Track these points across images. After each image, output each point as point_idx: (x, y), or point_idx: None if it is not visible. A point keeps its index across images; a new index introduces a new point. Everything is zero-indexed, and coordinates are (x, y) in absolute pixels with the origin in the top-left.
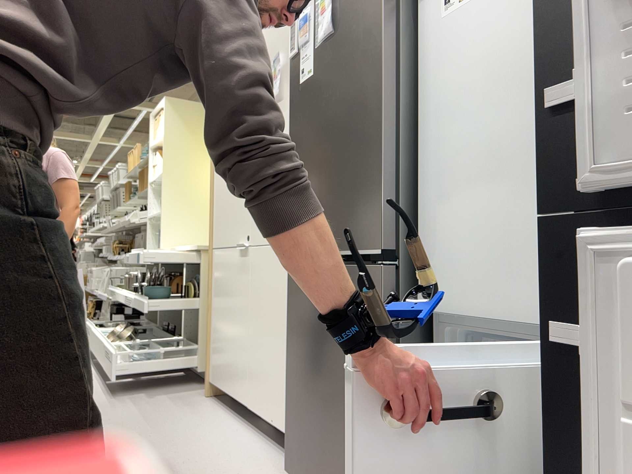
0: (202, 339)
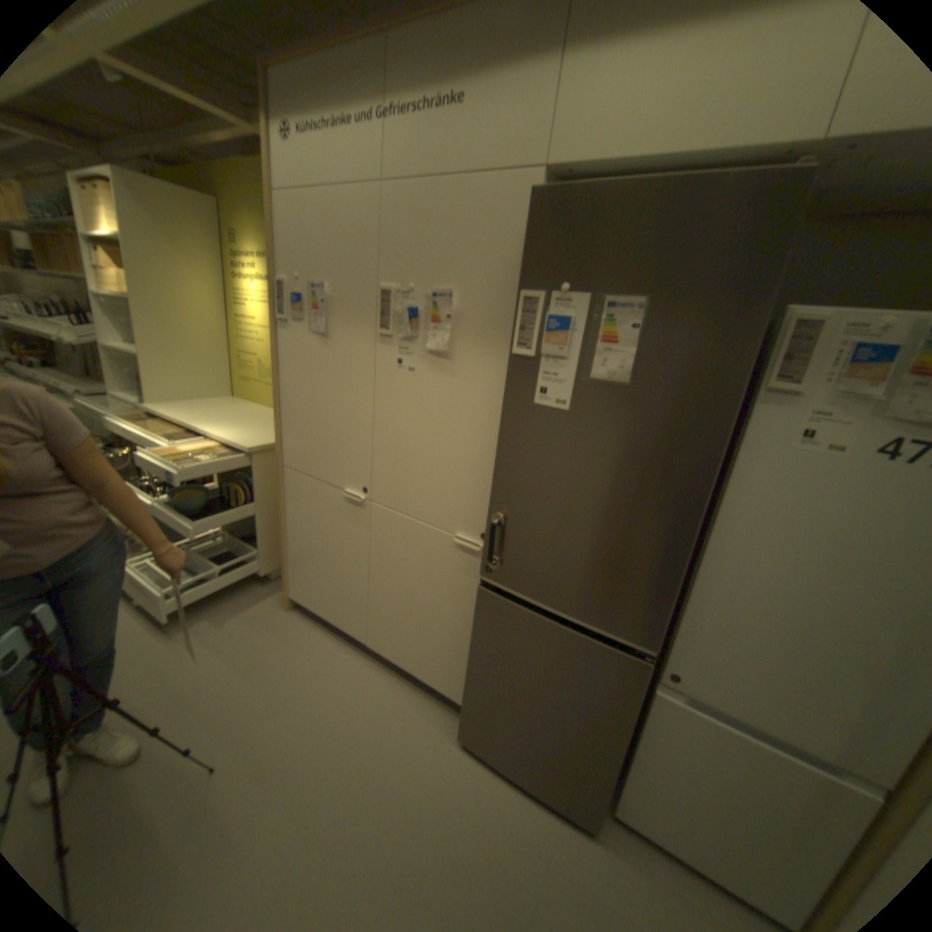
0: (263, 544)
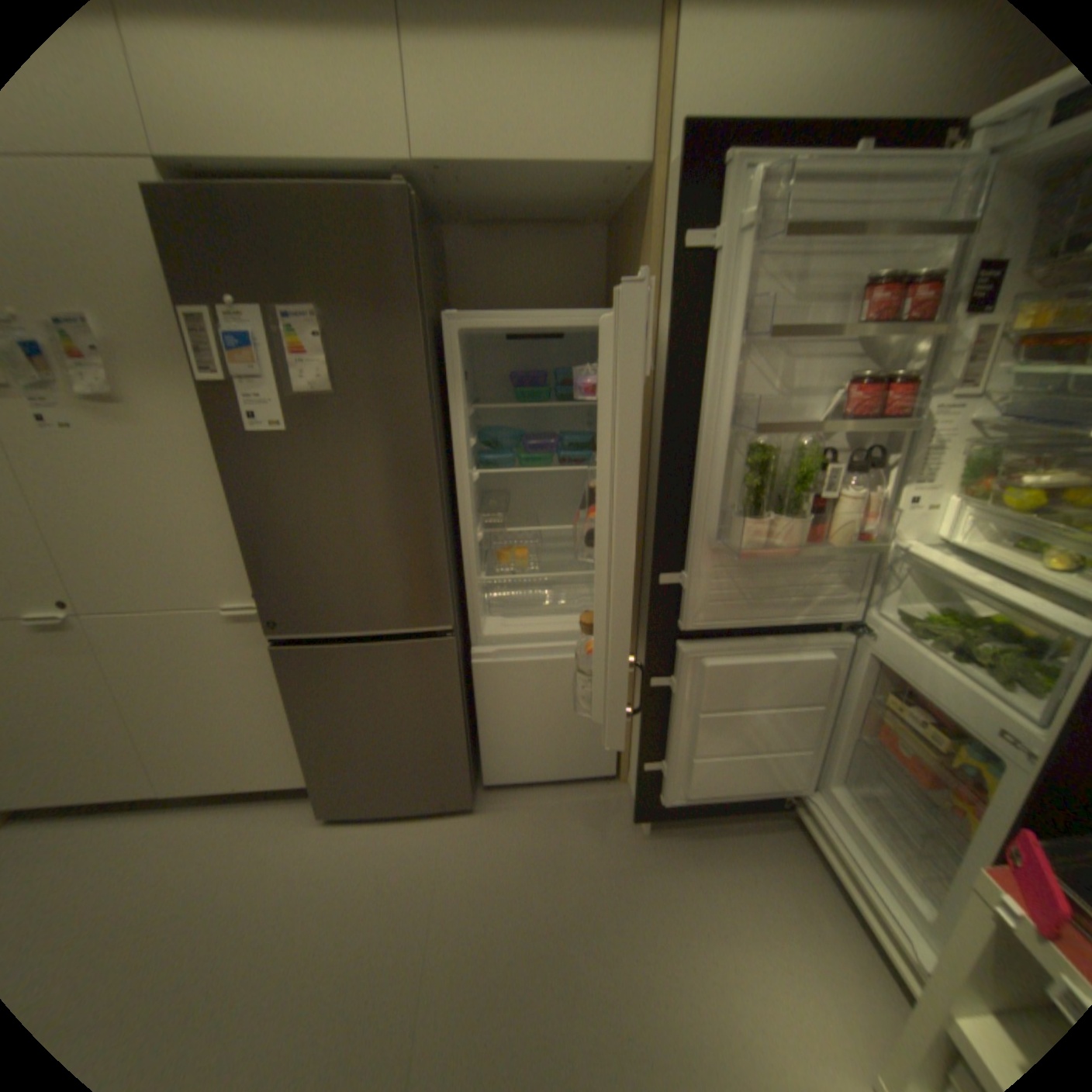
0: None
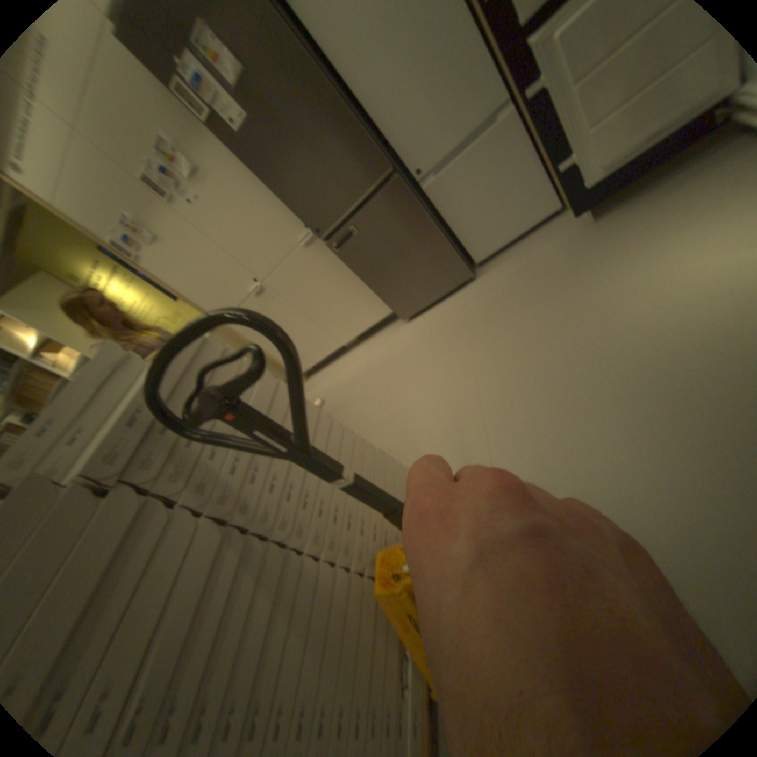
0: None
